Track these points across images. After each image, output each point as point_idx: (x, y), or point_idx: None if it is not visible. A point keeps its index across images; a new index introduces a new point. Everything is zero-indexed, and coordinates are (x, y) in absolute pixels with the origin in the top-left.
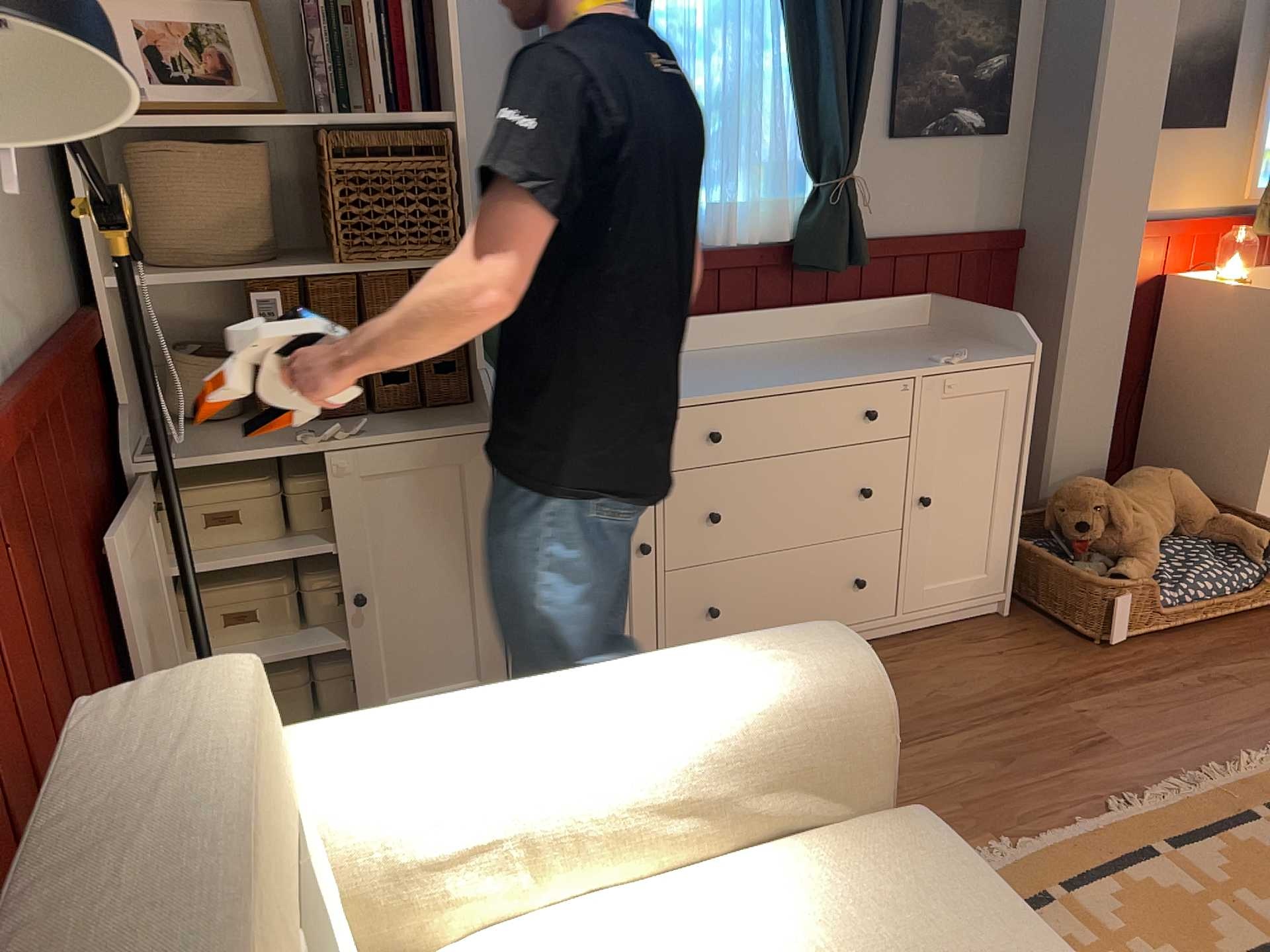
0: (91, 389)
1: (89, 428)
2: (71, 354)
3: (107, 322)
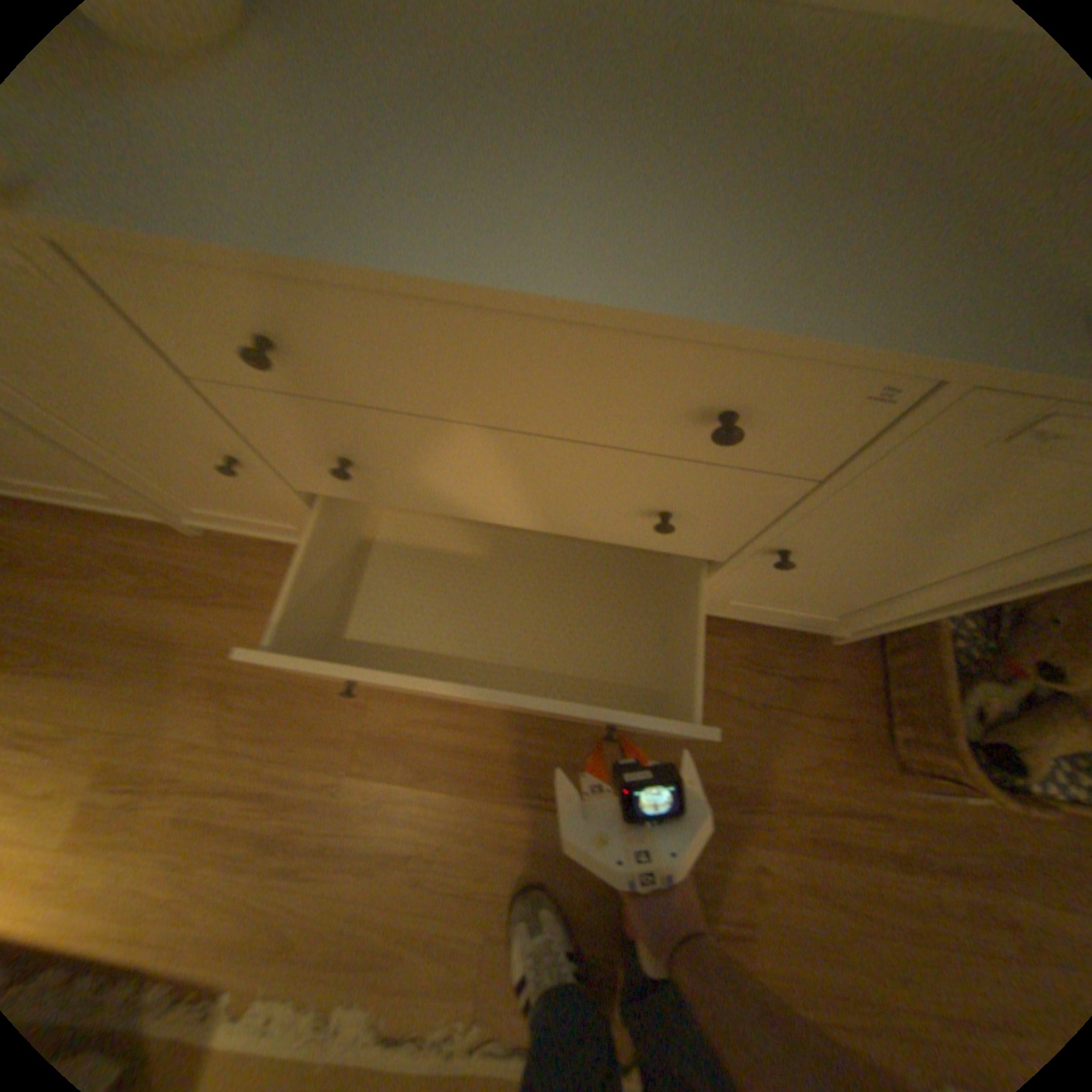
0: None
1: None
2: None
3: None
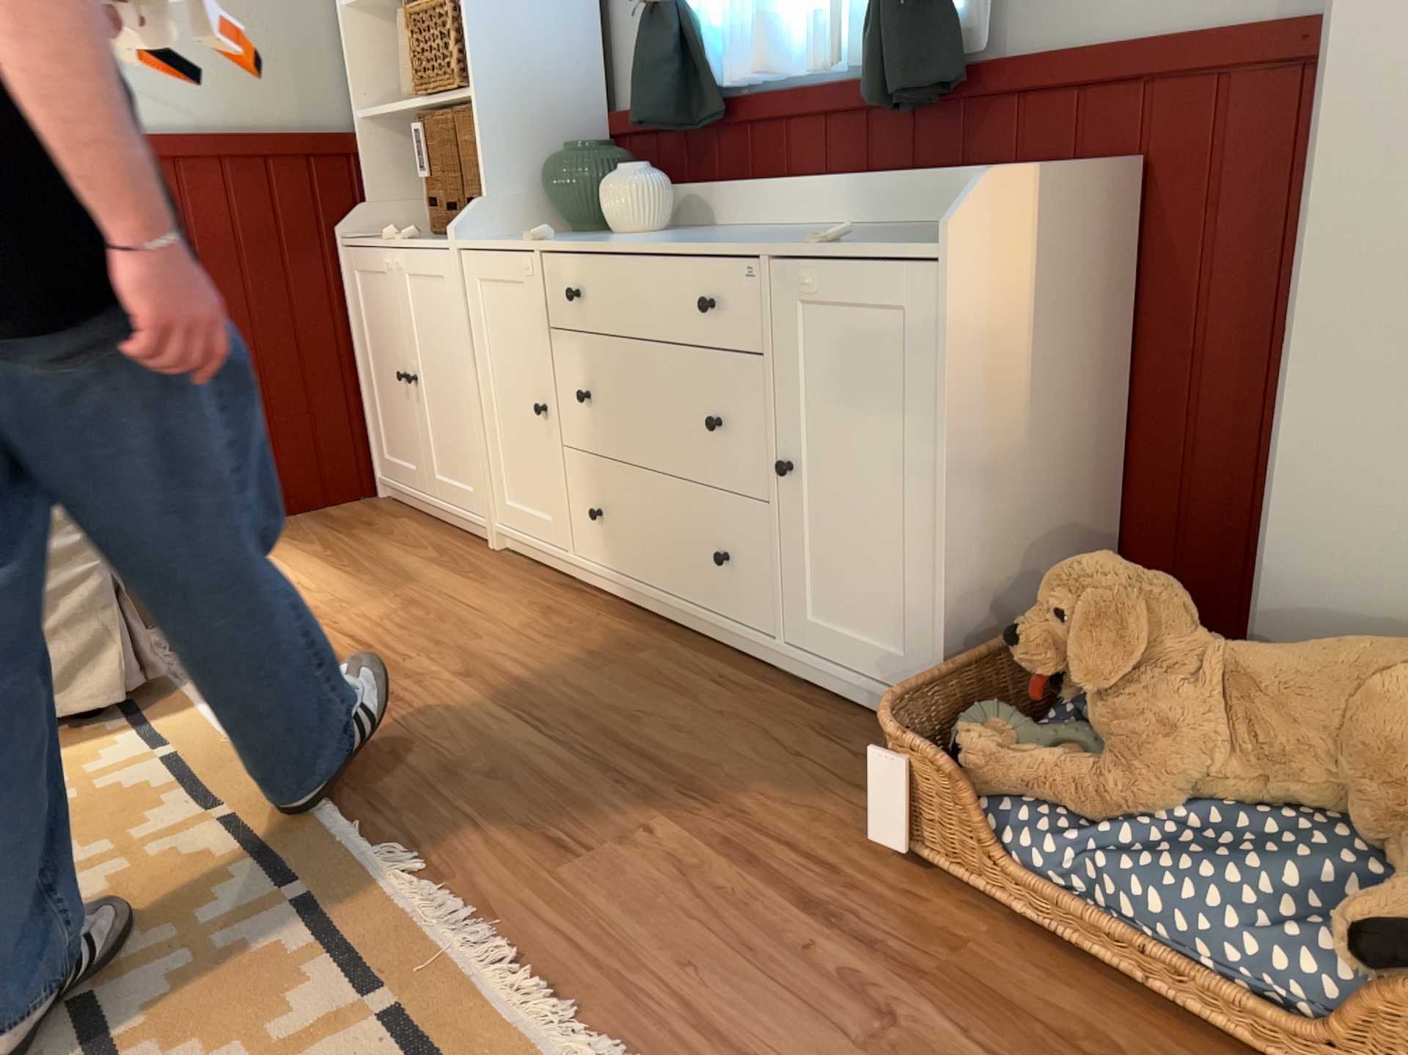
0: (328, 186)
1: (300, 207)
2: (250, 149)
3: (362, 147)
